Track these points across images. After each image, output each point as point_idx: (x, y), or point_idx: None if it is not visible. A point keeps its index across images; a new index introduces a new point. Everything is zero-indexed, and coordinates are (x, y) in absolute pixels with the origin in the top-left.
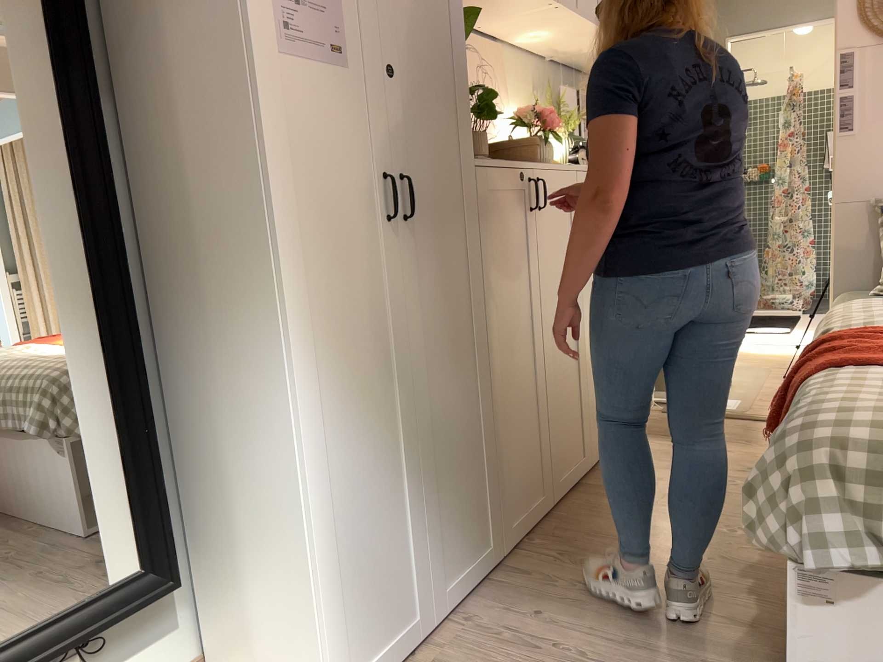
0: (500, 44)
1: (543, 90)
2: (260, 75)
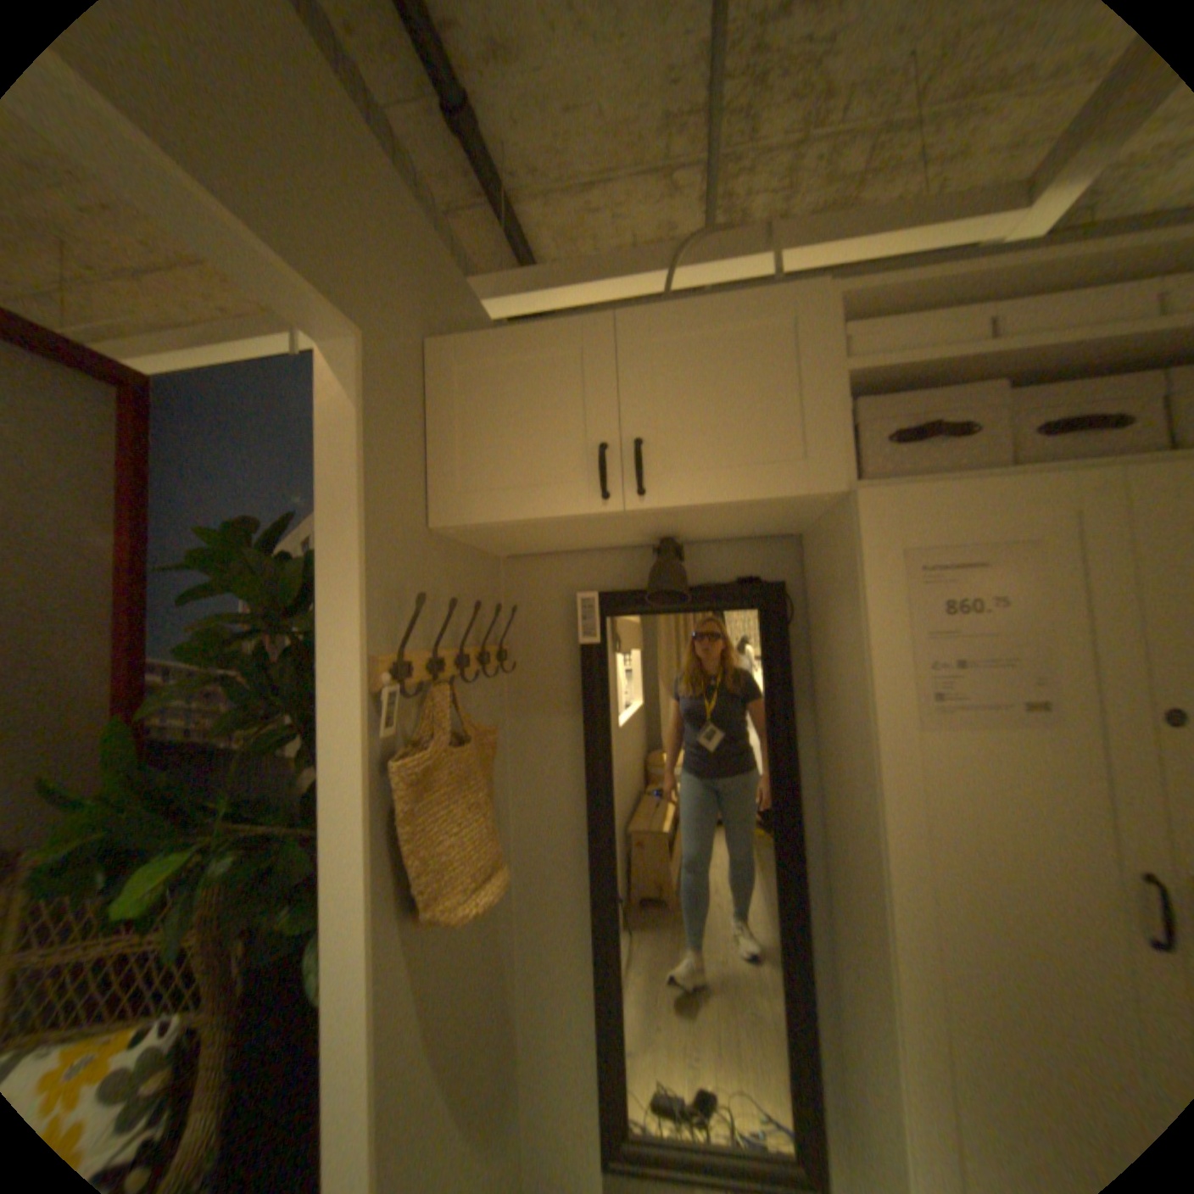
0: None
1: None
2: (896, 764)
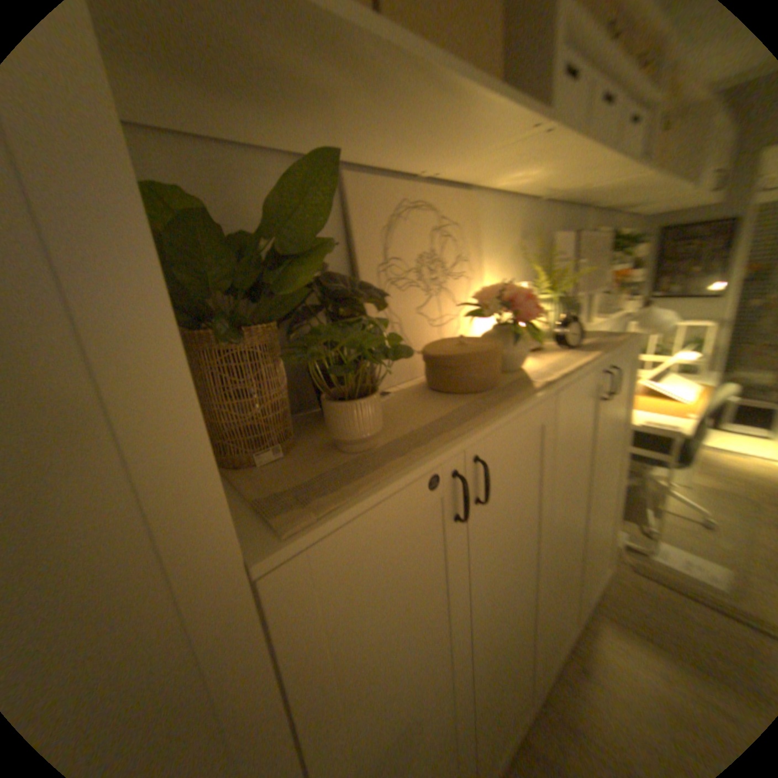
0: (479, 189)
1: (535, 235)
2: None
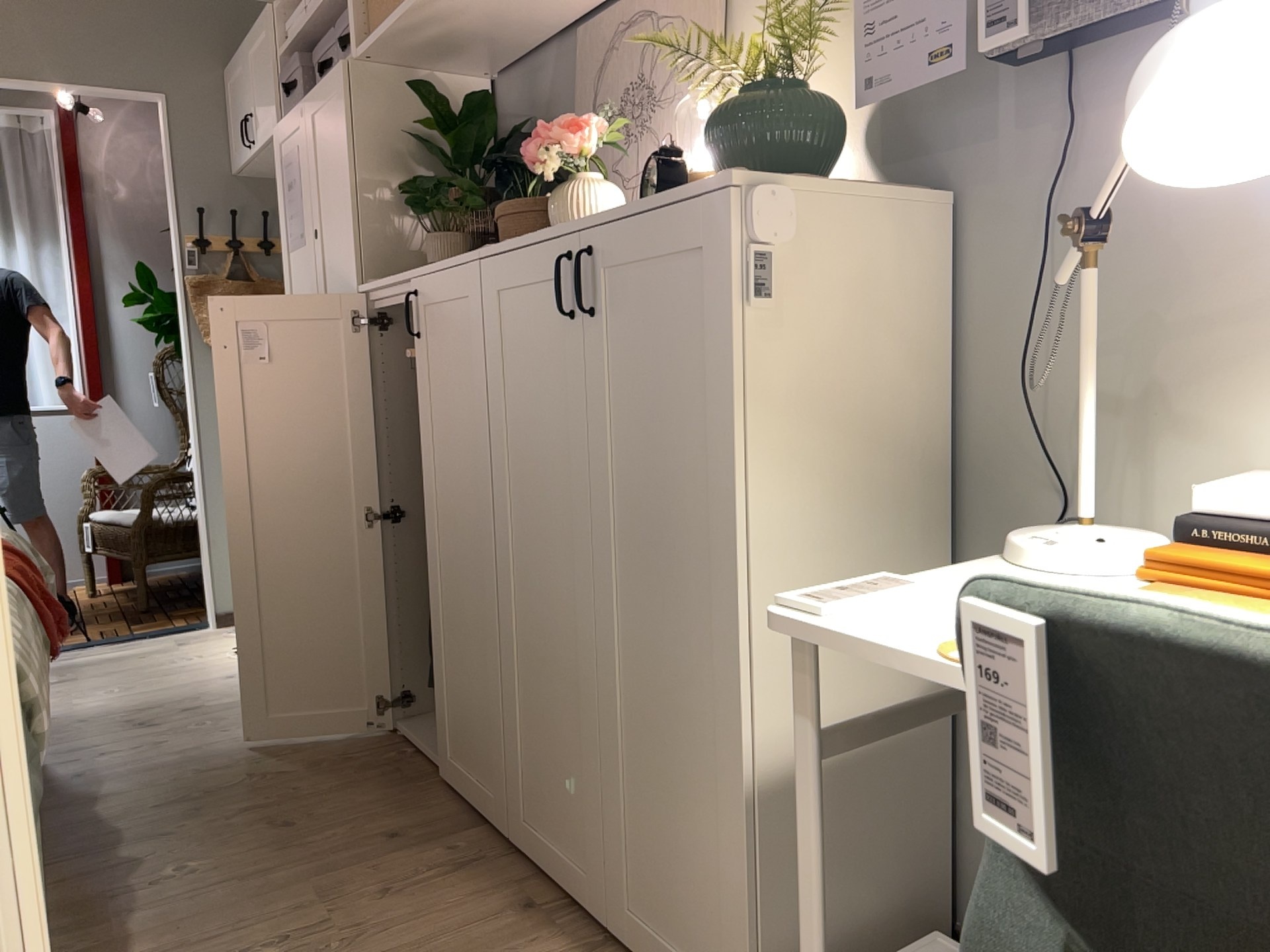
0: None
1: None
2: (283, 270)
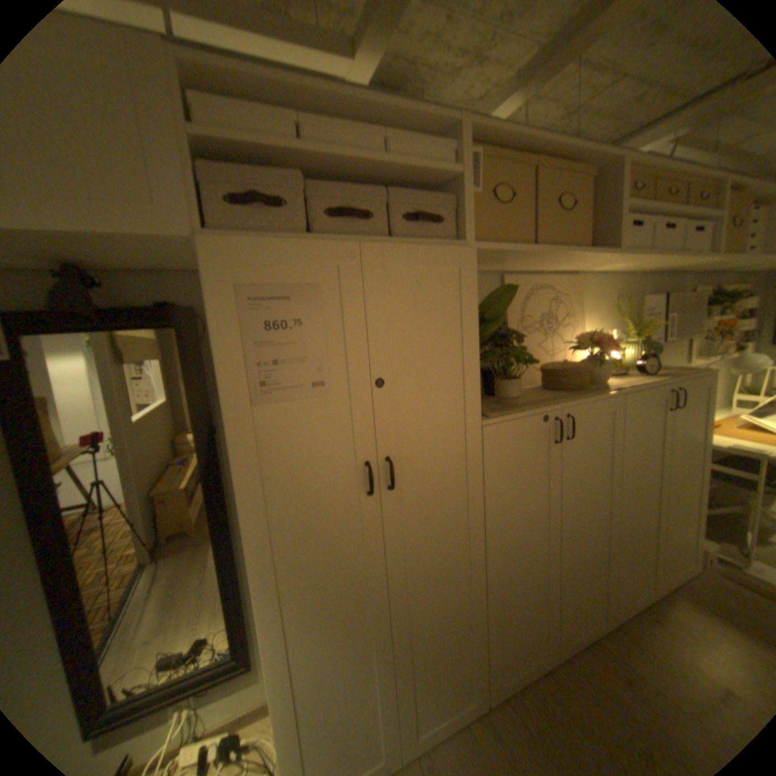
0: (583, 273)
1: (629, 297)
2: (236, 428)
